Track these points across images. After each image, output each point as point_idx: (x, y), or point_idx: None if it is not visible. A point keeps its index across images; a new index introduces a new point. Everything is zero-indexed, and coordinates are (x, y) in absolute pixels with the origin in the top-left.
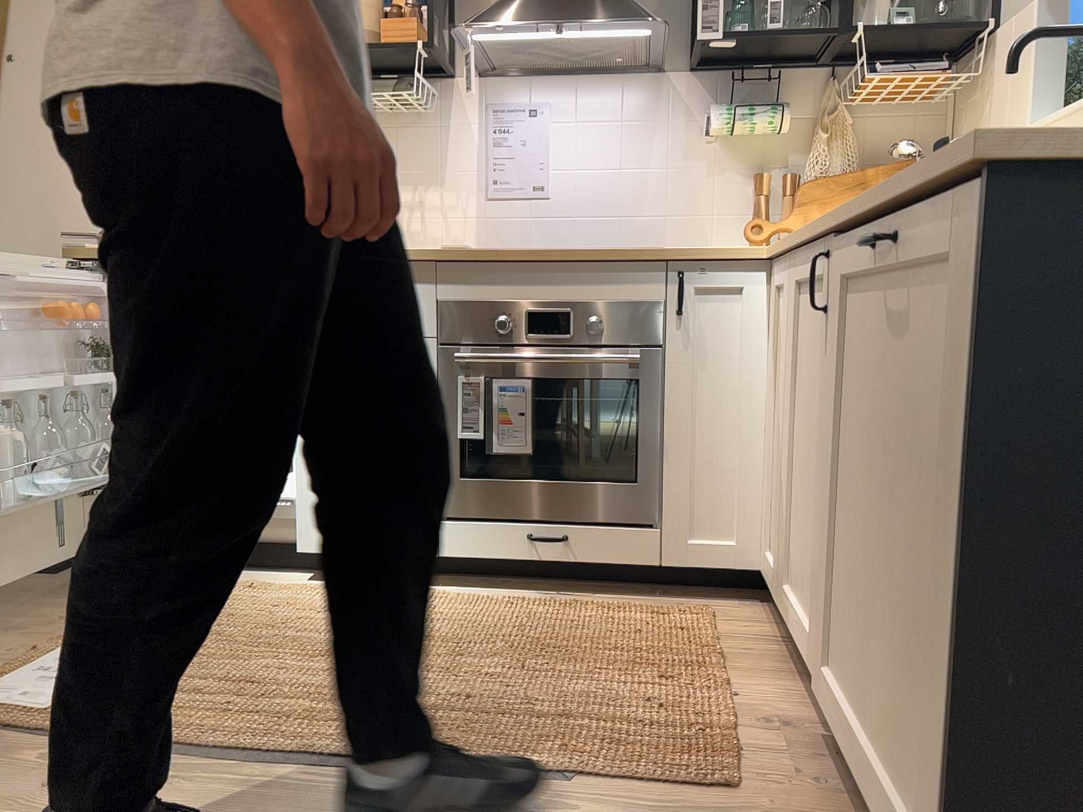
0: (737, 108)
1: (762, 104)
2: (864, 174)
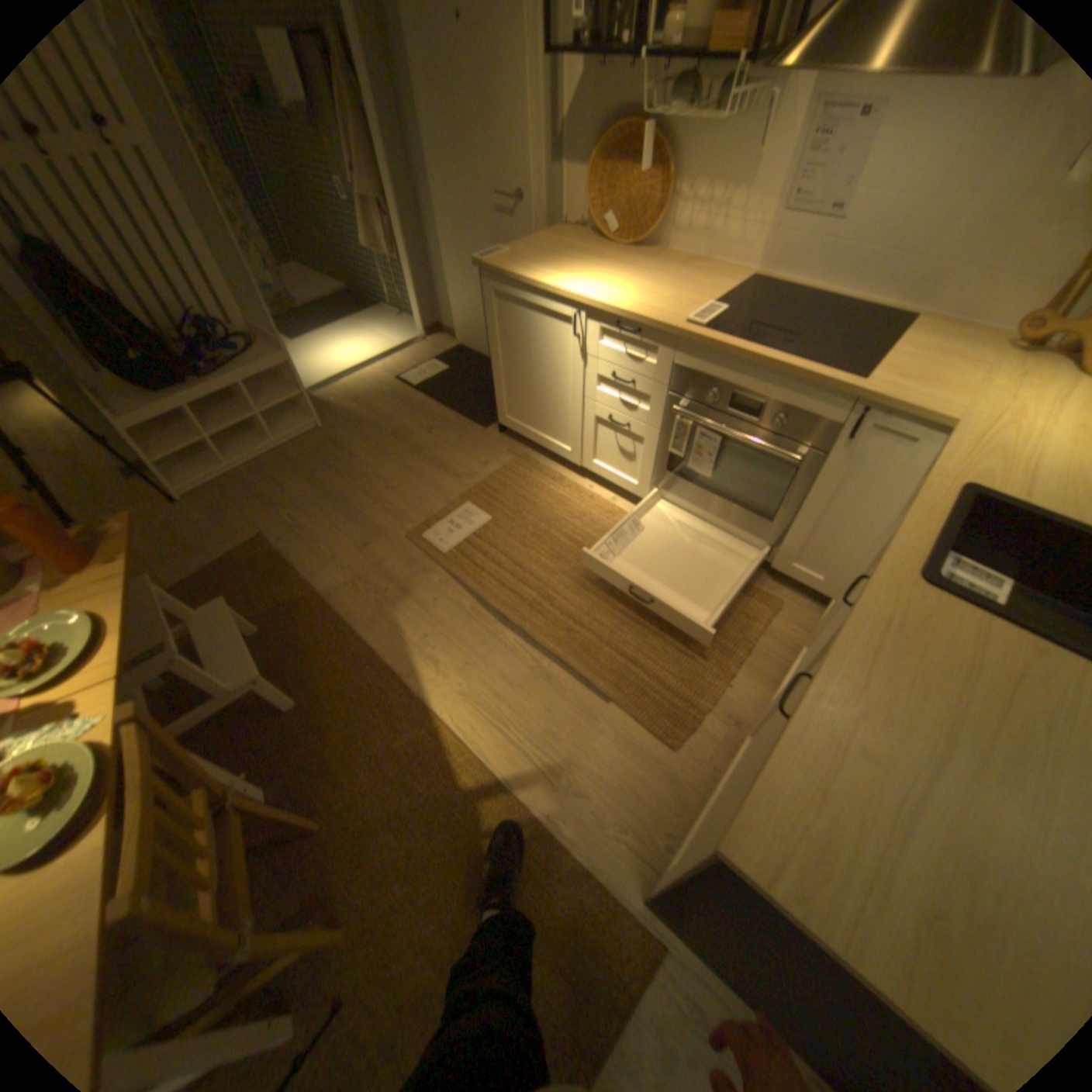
0: None
1: None
2: None
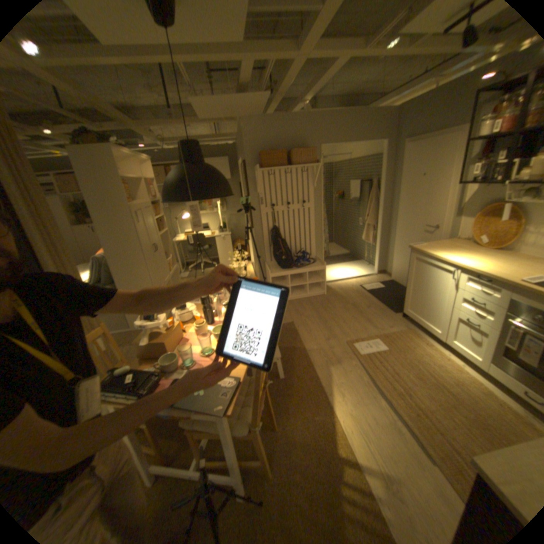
0: None
1: None
2: None
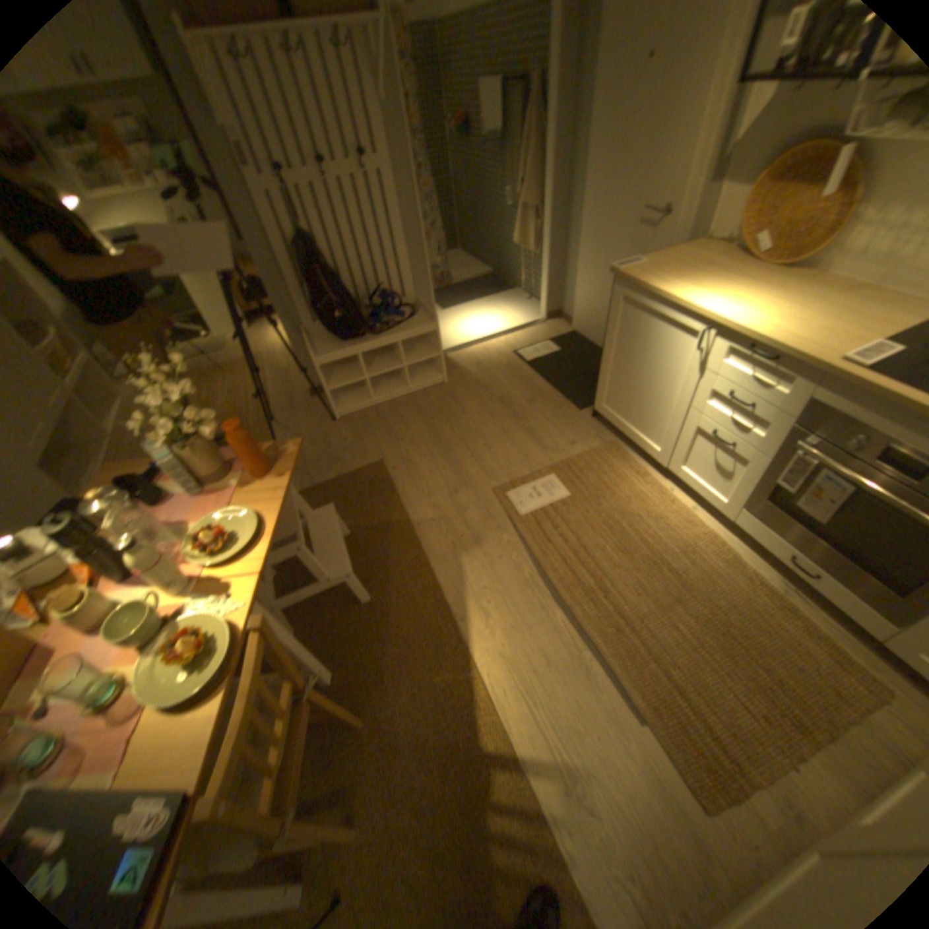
0: None
1: None
2: None
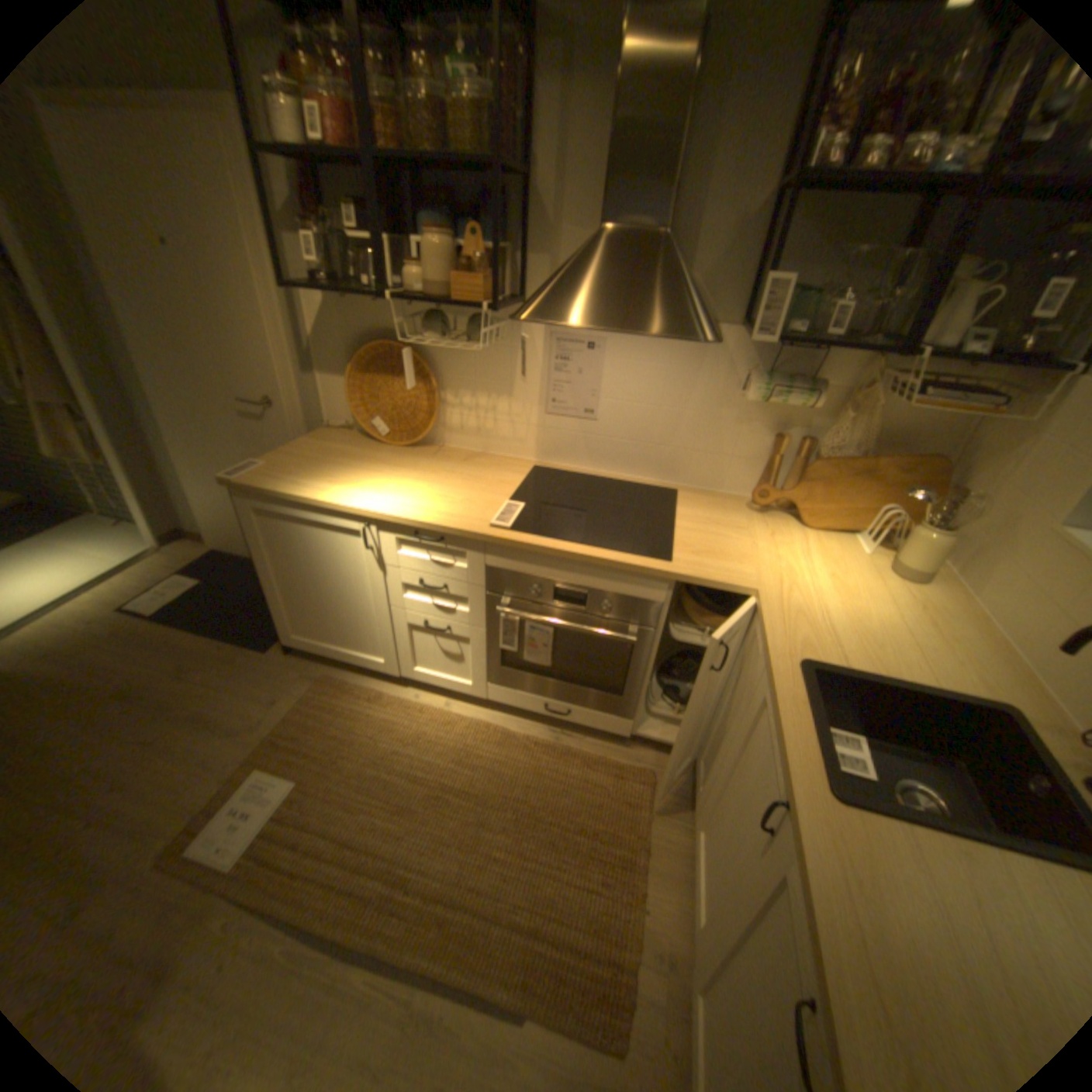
0: (778, 383)
1: (804, 381)
2: (879, 460)
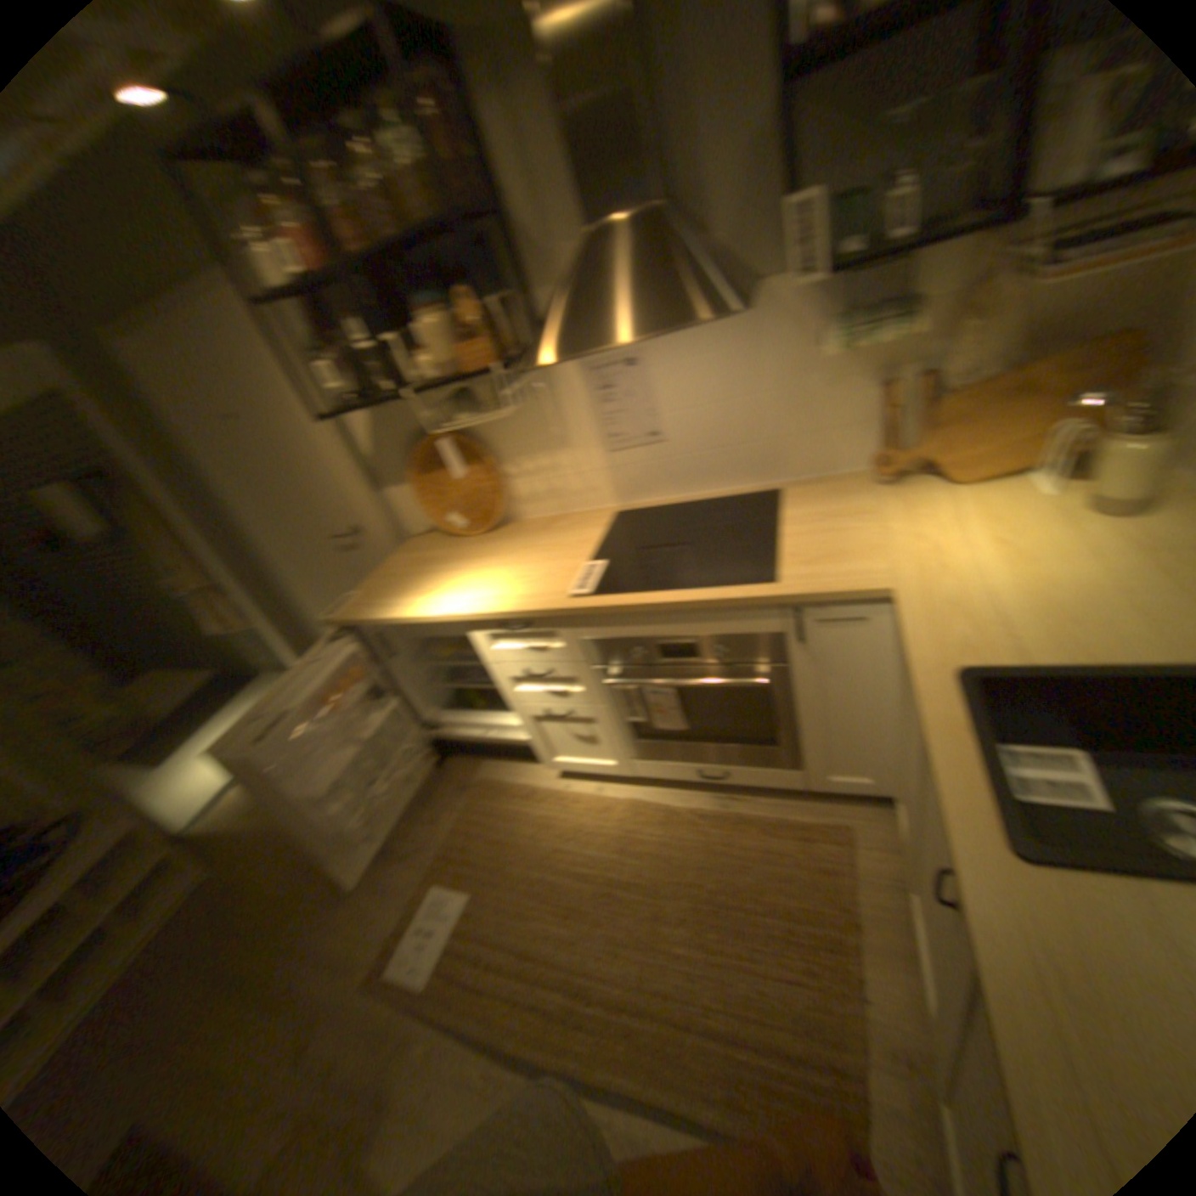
0: (854, 321)
1: (888, 306)
2: (1031, 367)
